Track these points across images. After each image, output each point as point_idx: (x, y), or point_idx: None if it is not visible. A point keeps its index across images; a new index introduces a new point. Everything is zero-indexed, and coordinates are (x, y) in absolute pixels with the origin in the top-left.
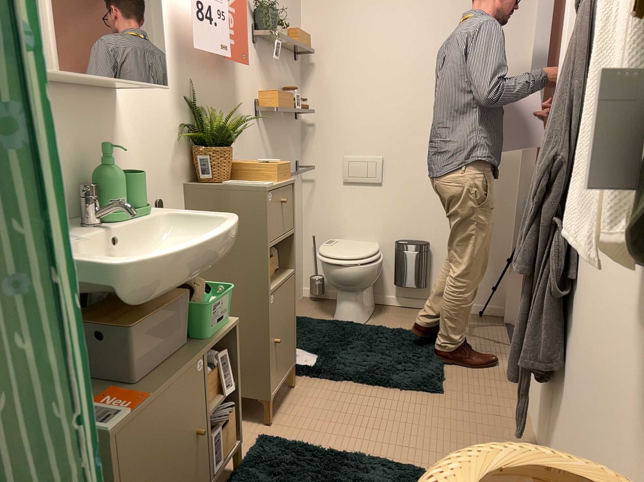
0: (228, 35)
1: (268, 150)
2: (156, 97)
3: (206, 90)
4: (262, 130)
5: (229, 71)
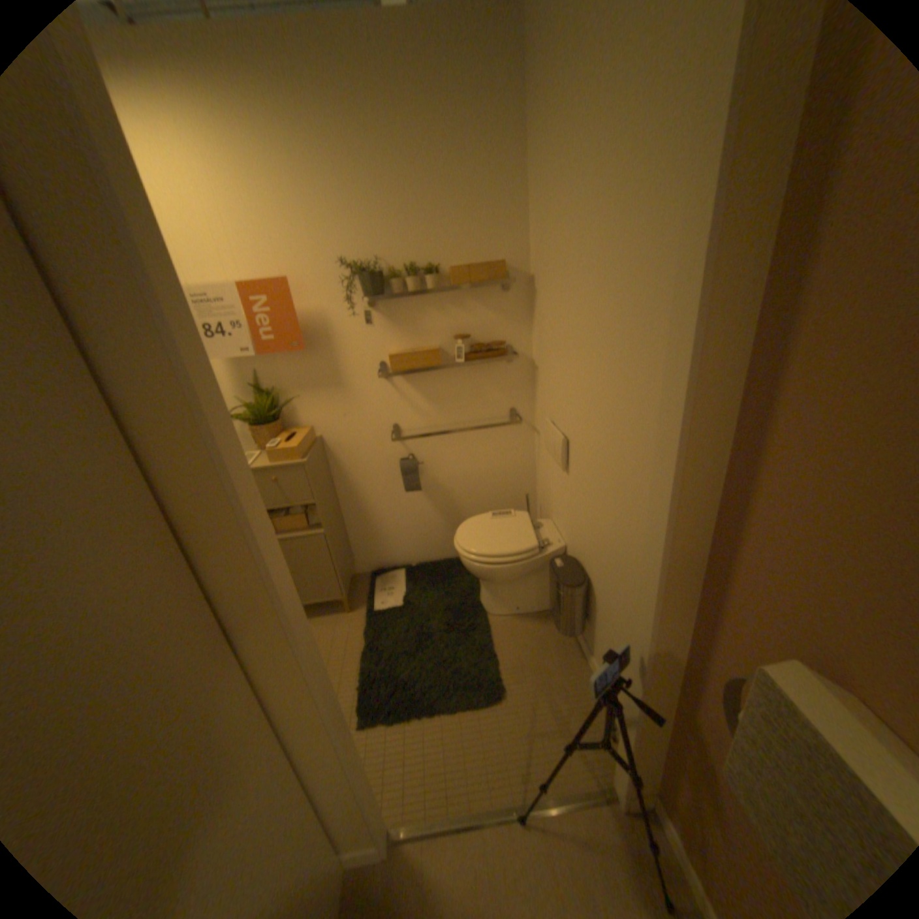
0: (247, 330)
1: (414, 402)
2: None
3: (271, 370)
4: (396, 385)
5: (311, 343)
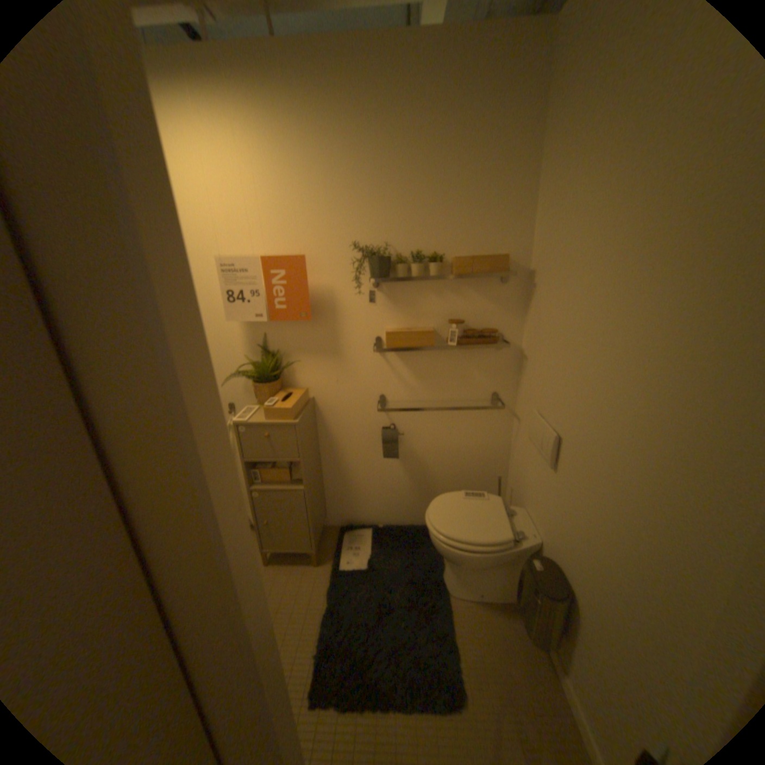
0: (263, 298)
1: (402, 376)
2: (218, 346)
3: (279, 335)
4: (388, 359)
5: (317, 314)
